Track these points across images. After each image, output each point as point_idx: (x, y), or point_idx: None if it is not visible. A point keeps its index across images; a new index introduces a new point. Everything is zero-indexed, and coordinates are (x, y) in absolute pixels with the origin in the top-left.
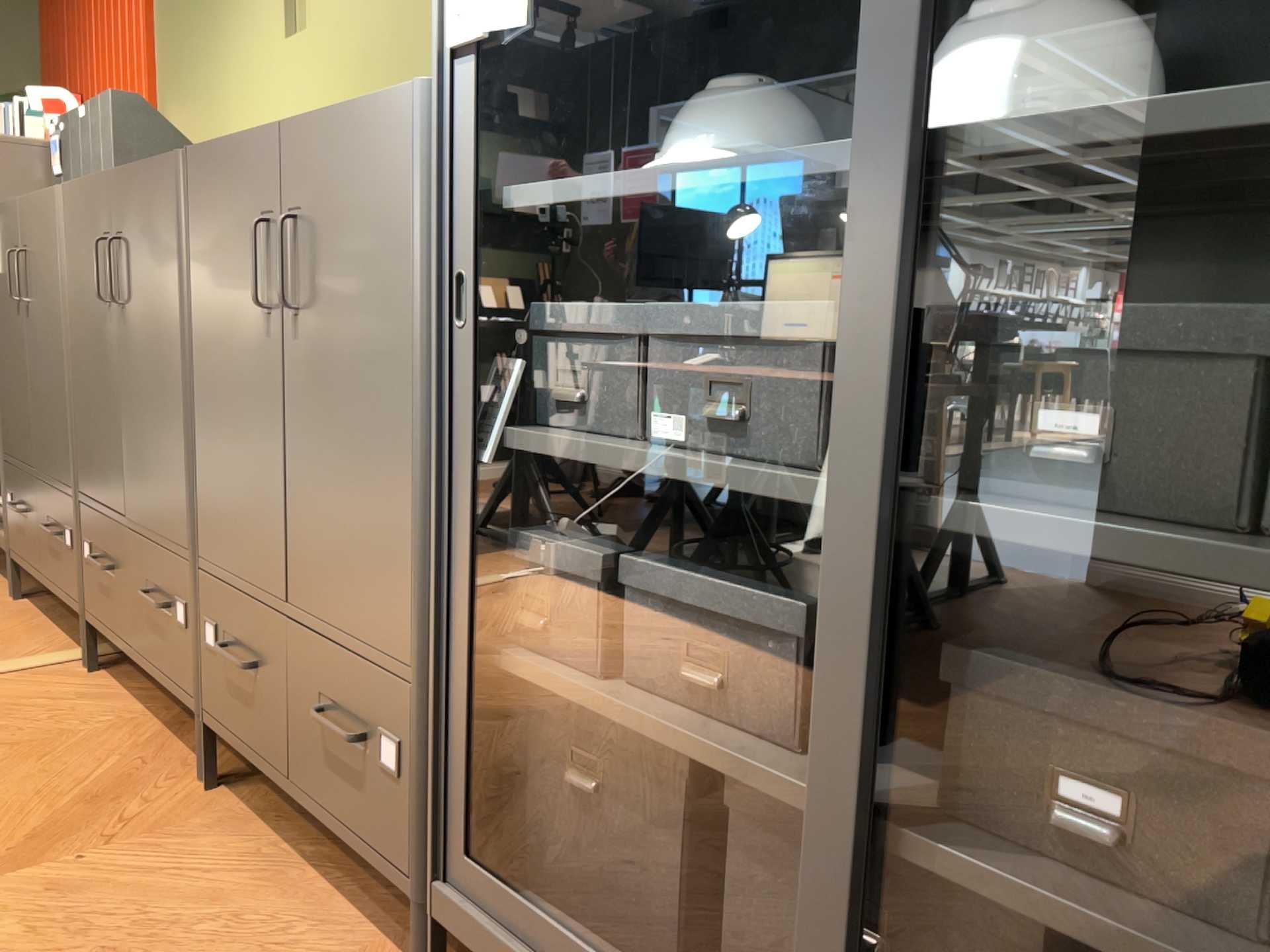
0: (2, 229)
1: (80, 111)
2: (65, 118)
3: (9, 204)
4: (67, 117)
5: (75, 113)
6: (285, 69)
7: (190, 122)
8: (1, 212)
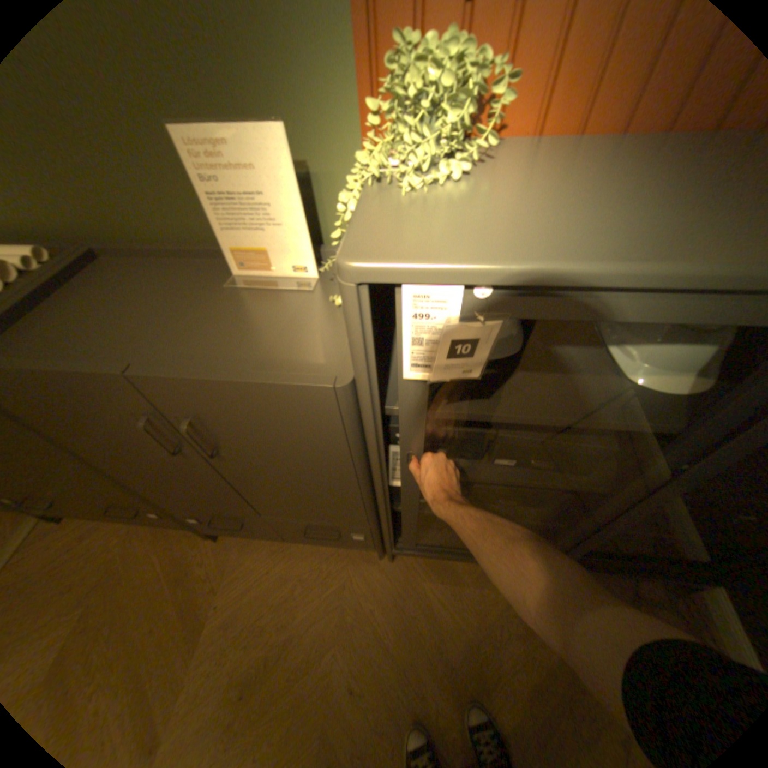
0: None
1: None
2: None
3: None
4: None
5: None
6: None
7: None
8: None
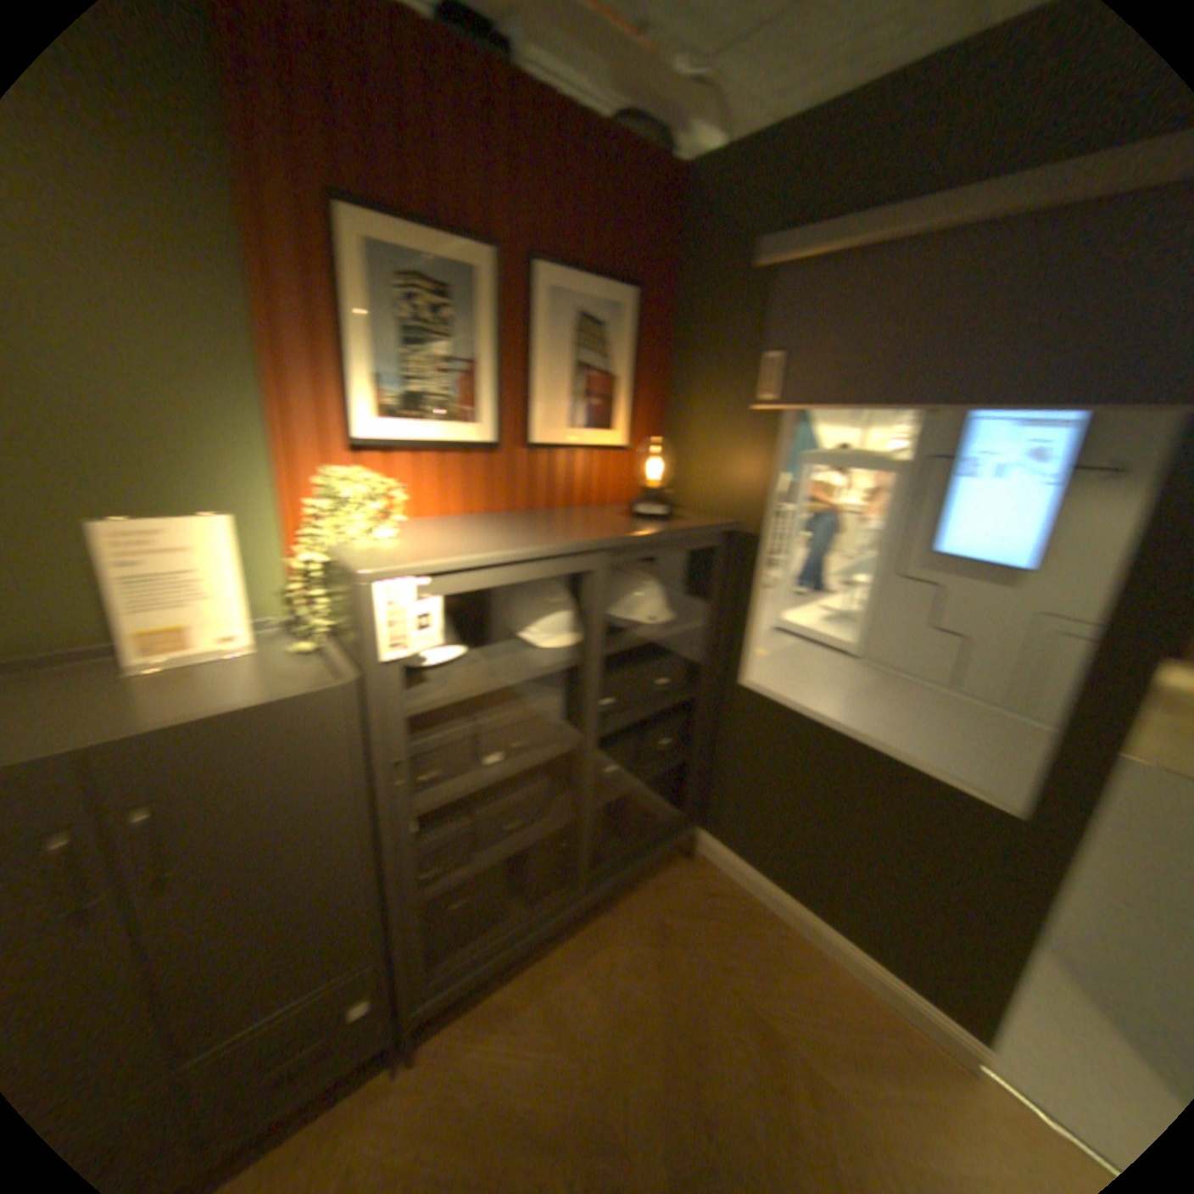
0: None
1: None
2: None
3: None
4: None
5: None
6: None
7: None
8: None
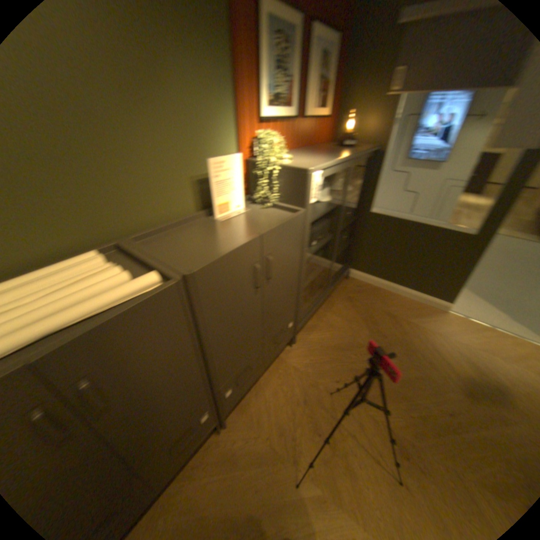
0: None
1: None
2: None
3: None
4: None
5: None
6: None
7: None
8: None
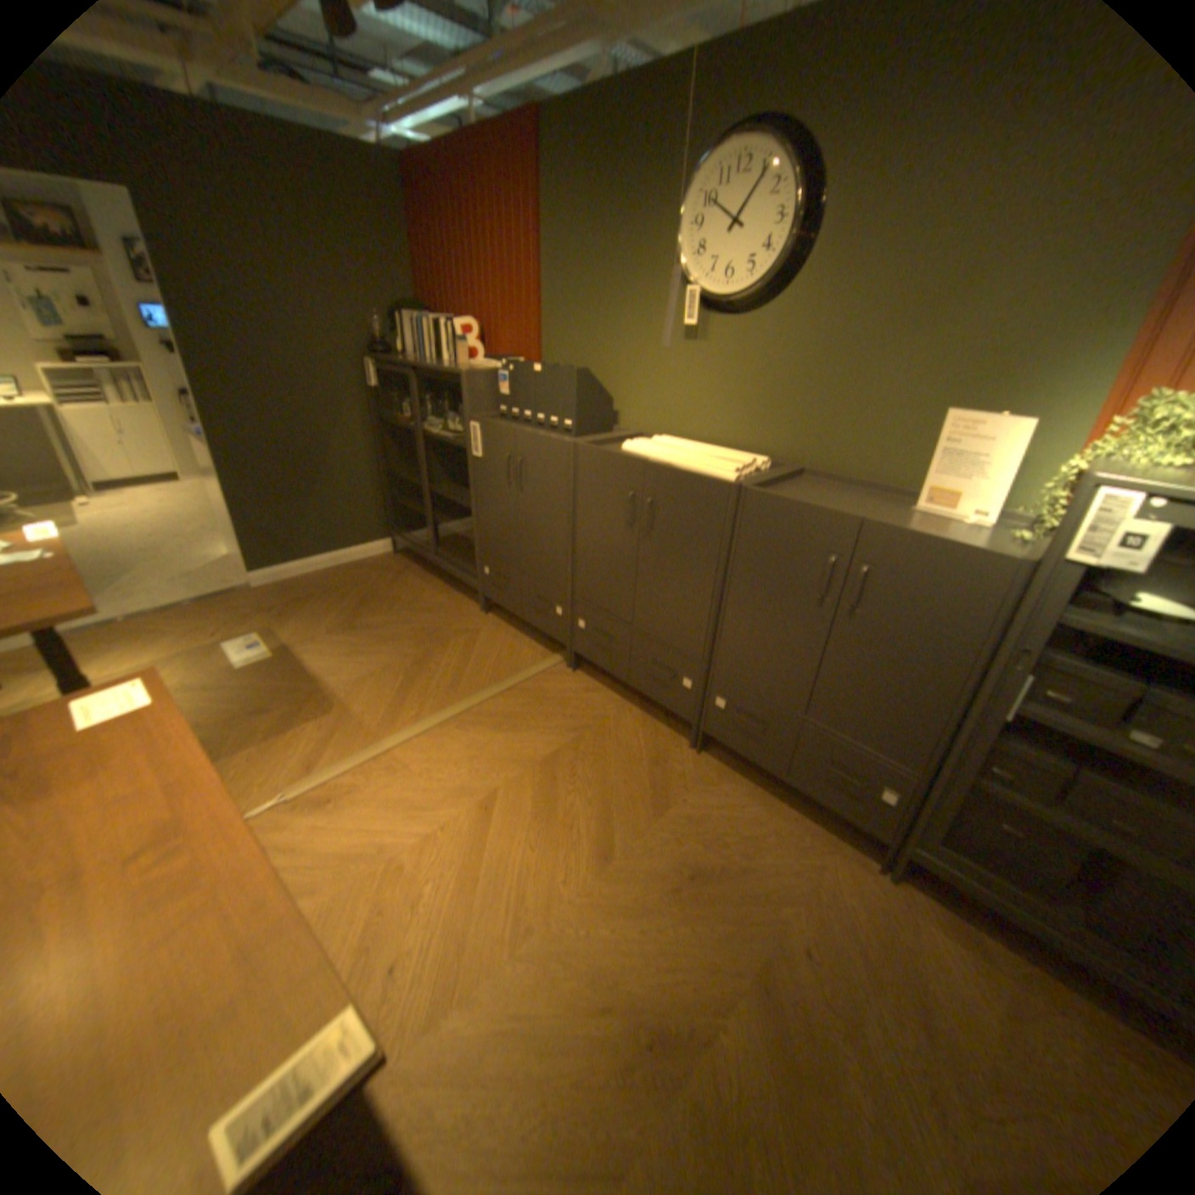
0: (489, 434)
1: (533, 364)
2: (513, 361)
3: (498, 423)
4: (516, 362)
5: (526, 363)
6: (681, 357)
7: (575, 357)
8: (488, 425)
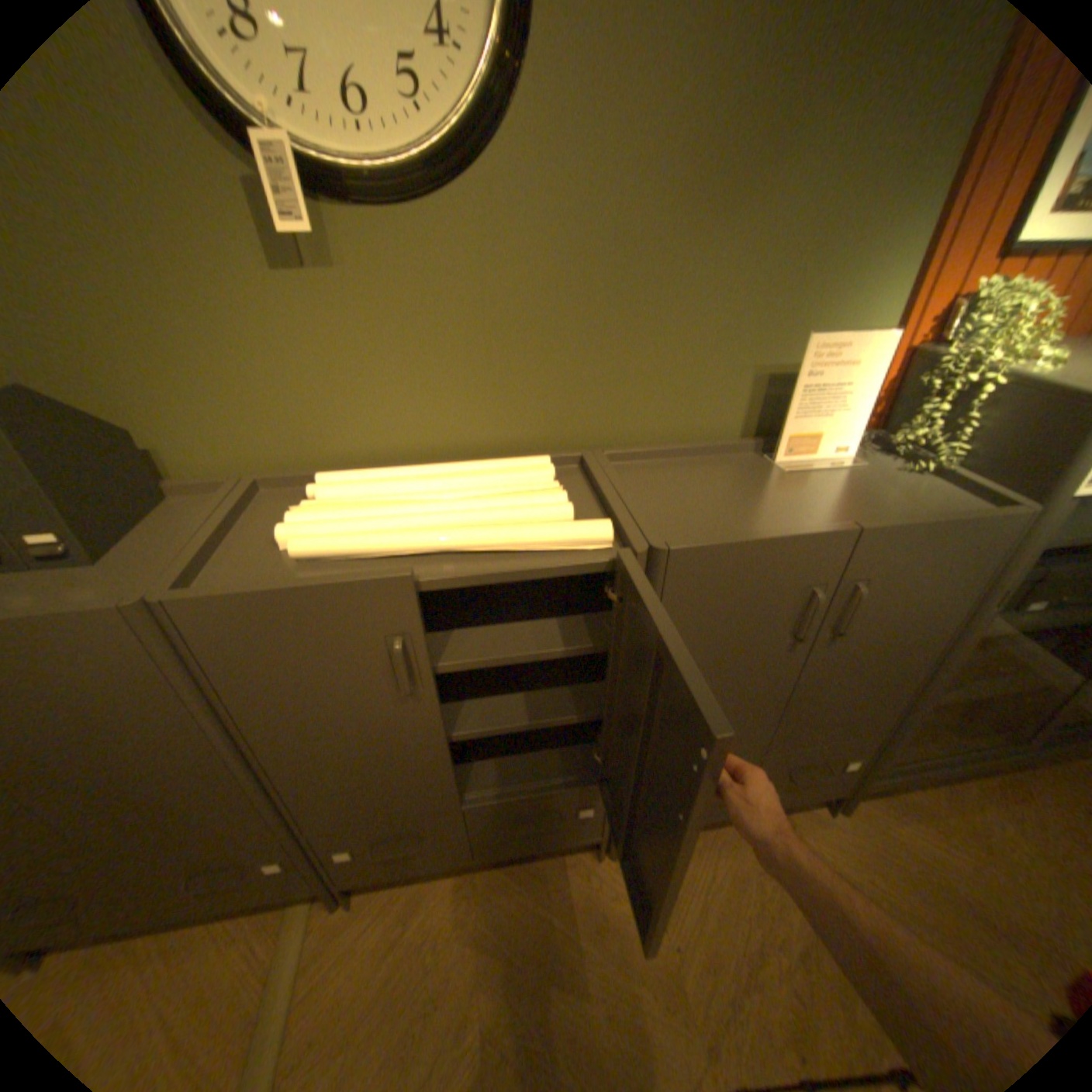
0: None
1: None
2: None
3: None
4: None
5: None
6: (279, 307)
7: None
8: None
